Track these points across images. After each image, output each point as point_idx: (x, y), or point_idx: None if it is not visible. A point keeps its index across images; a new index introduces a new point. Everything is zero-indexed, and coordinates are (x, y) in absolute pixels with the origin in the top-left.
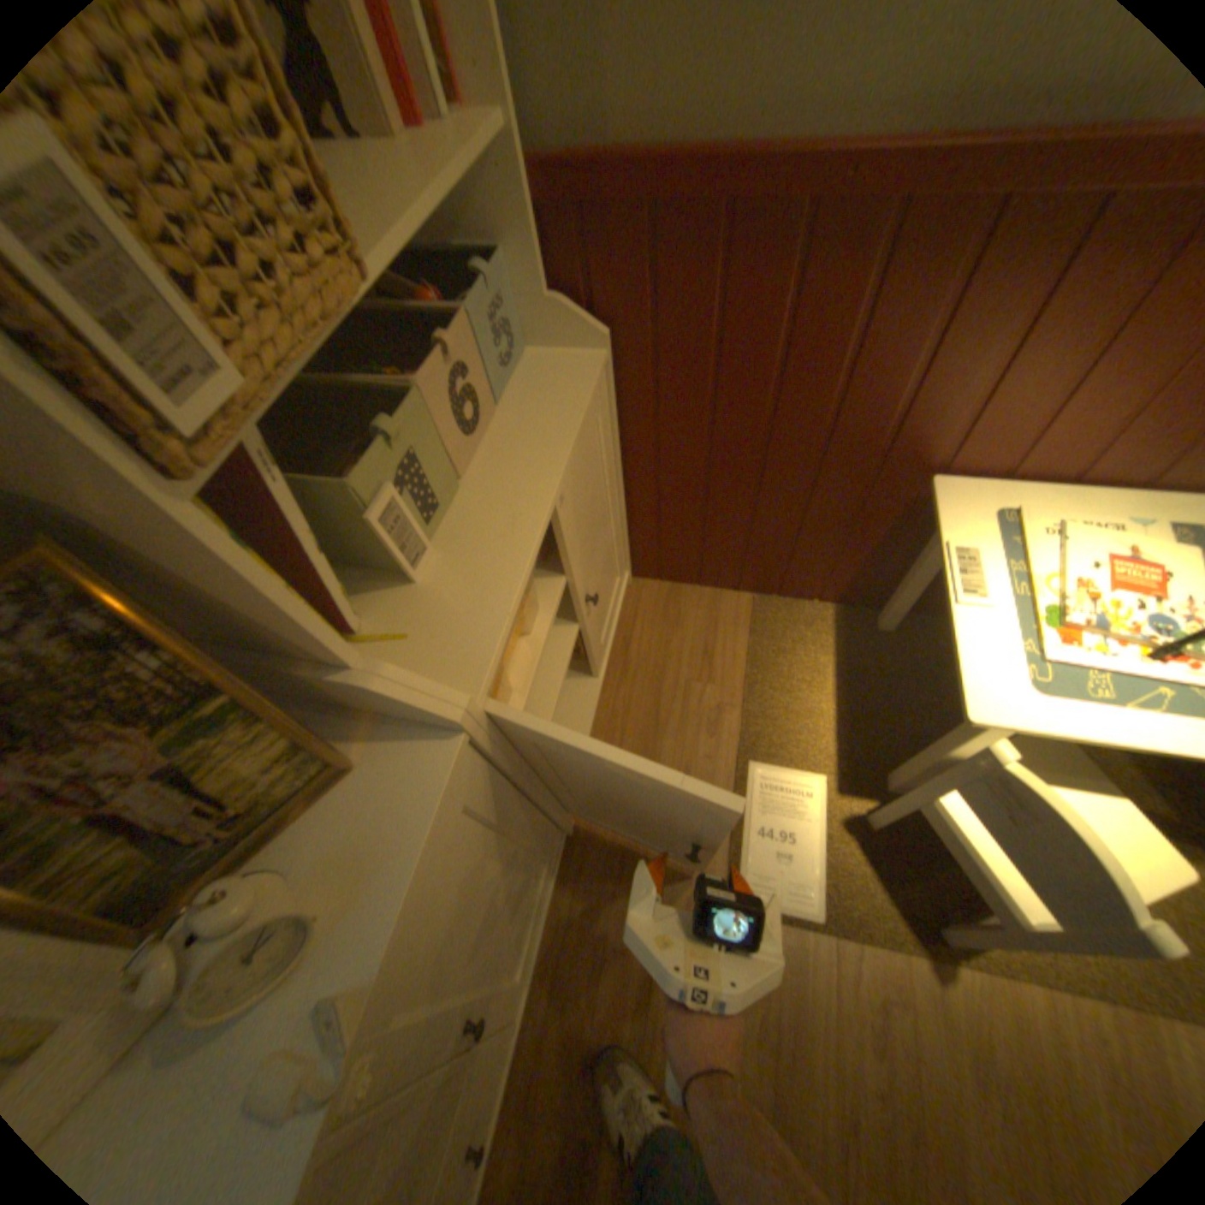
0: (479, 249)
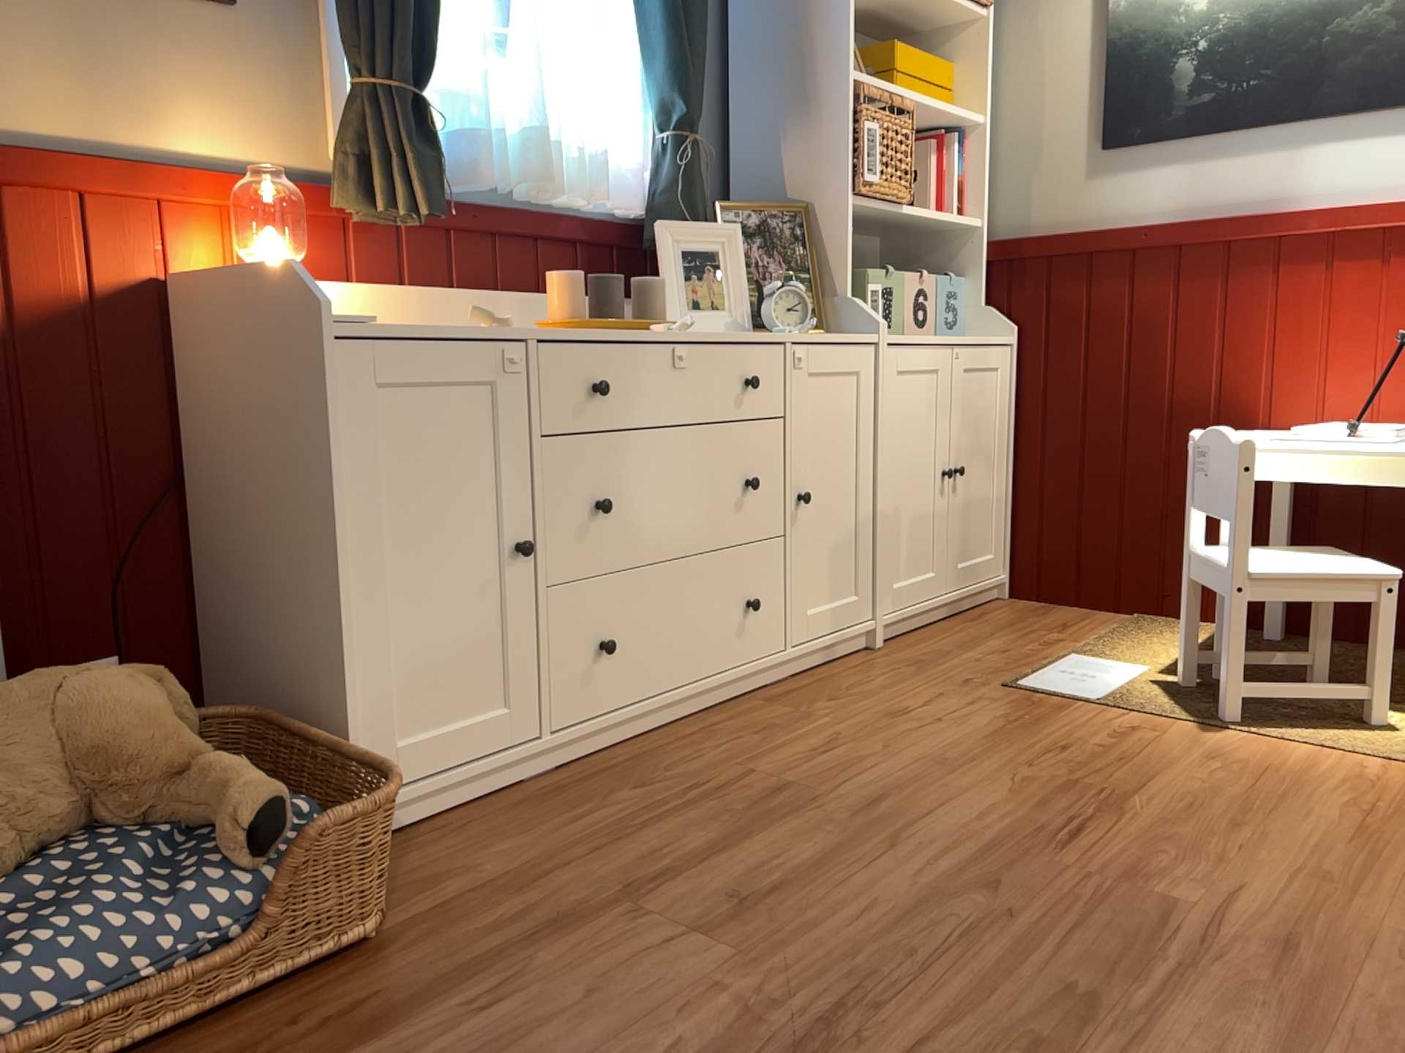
0: (951, 280)
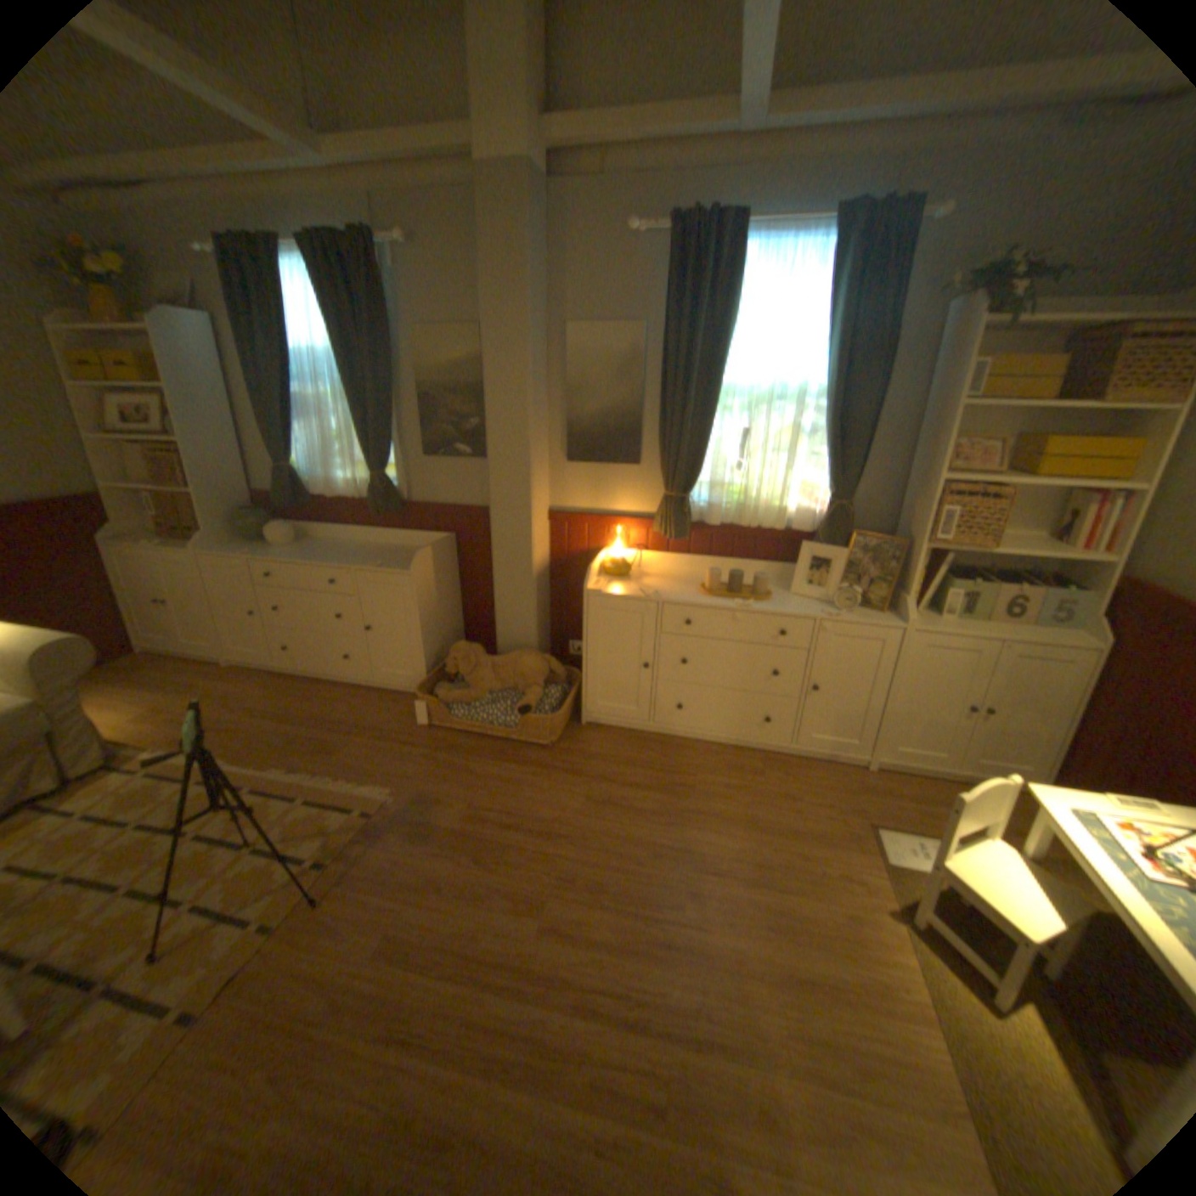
0: (1088, 591)
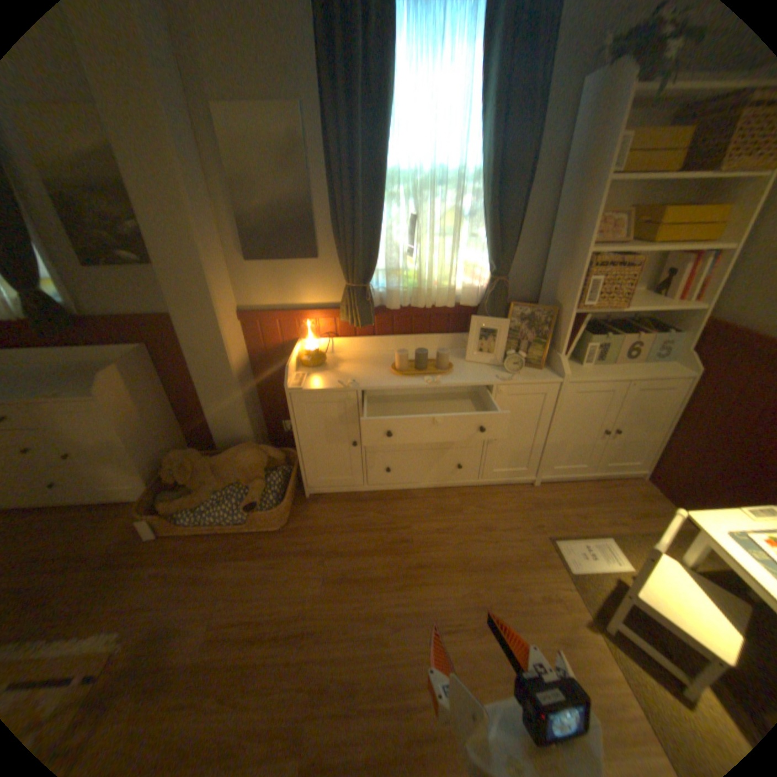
0: (680, 331)
